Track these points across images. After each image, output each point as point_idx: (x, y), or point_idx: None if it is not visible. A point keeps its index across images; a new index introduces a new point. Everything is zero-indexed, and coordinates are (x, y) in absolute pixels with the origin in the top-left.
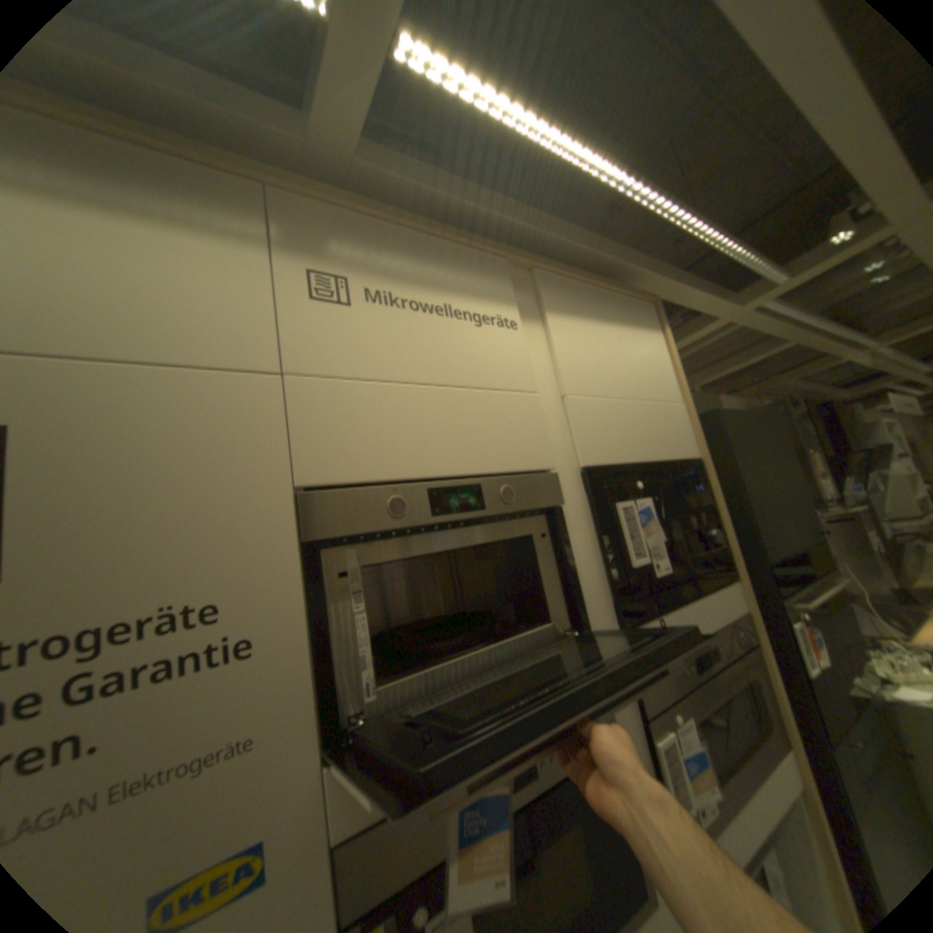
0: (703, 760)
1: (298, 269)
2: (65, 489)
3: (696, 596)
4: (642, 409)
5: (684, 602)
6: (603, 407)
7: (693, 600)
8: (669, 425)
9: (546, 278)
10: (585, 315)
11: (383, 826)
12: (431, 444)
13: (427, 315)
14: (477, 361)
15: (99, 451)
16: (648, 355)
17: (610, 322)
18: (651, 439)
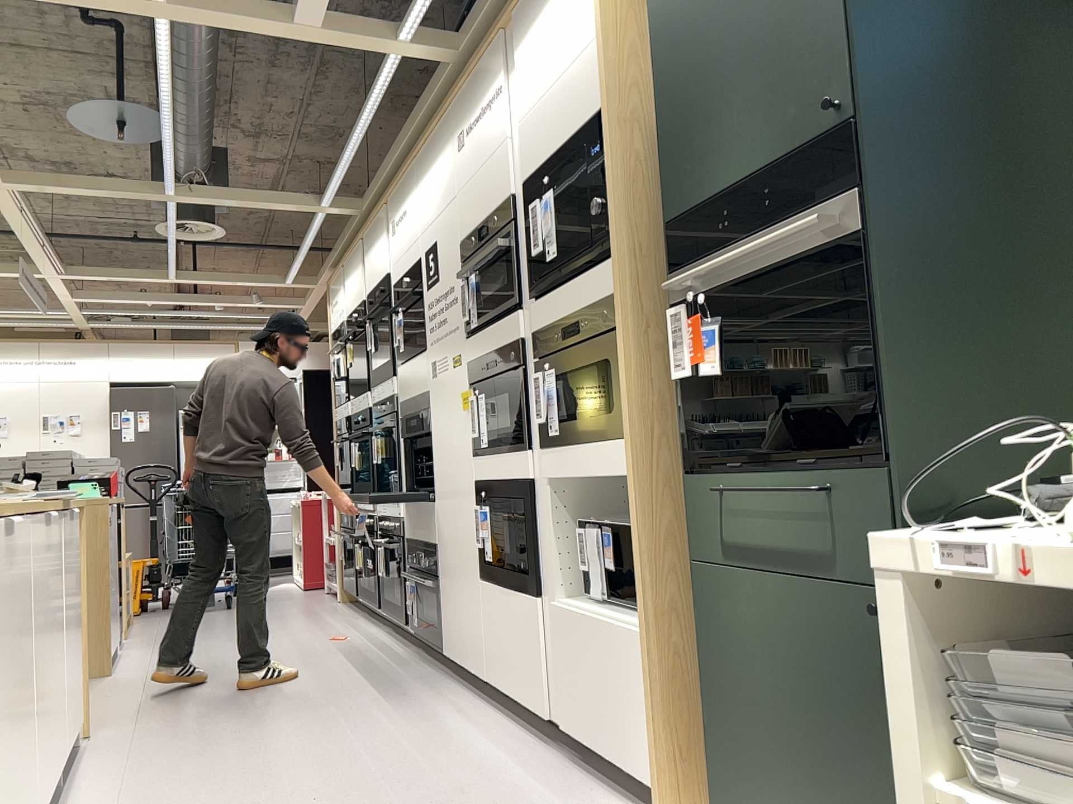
0: (550, 394)
1: (457, 140)
2: (441, 255)
3: (584, 273)
4: (562, 89)
5: (572, 280)
6: (536, 117)
7: (577, 278)
8: (581, 86)
9: (517, 15)
10: (534, 22)
11: (473, 362)
12: (479, 205)
13: (478, 125)
14: (490, 138)
15: (442, 242)
16: (575, 3)
17: (550, 1)
18: (564, 121)
